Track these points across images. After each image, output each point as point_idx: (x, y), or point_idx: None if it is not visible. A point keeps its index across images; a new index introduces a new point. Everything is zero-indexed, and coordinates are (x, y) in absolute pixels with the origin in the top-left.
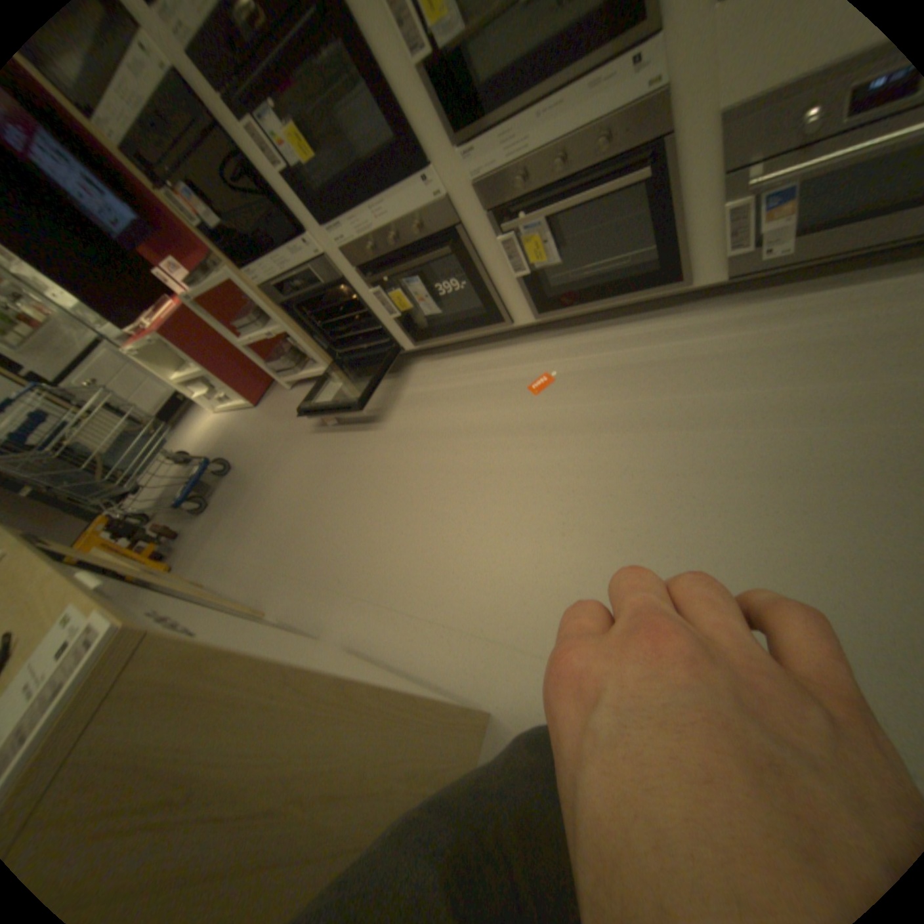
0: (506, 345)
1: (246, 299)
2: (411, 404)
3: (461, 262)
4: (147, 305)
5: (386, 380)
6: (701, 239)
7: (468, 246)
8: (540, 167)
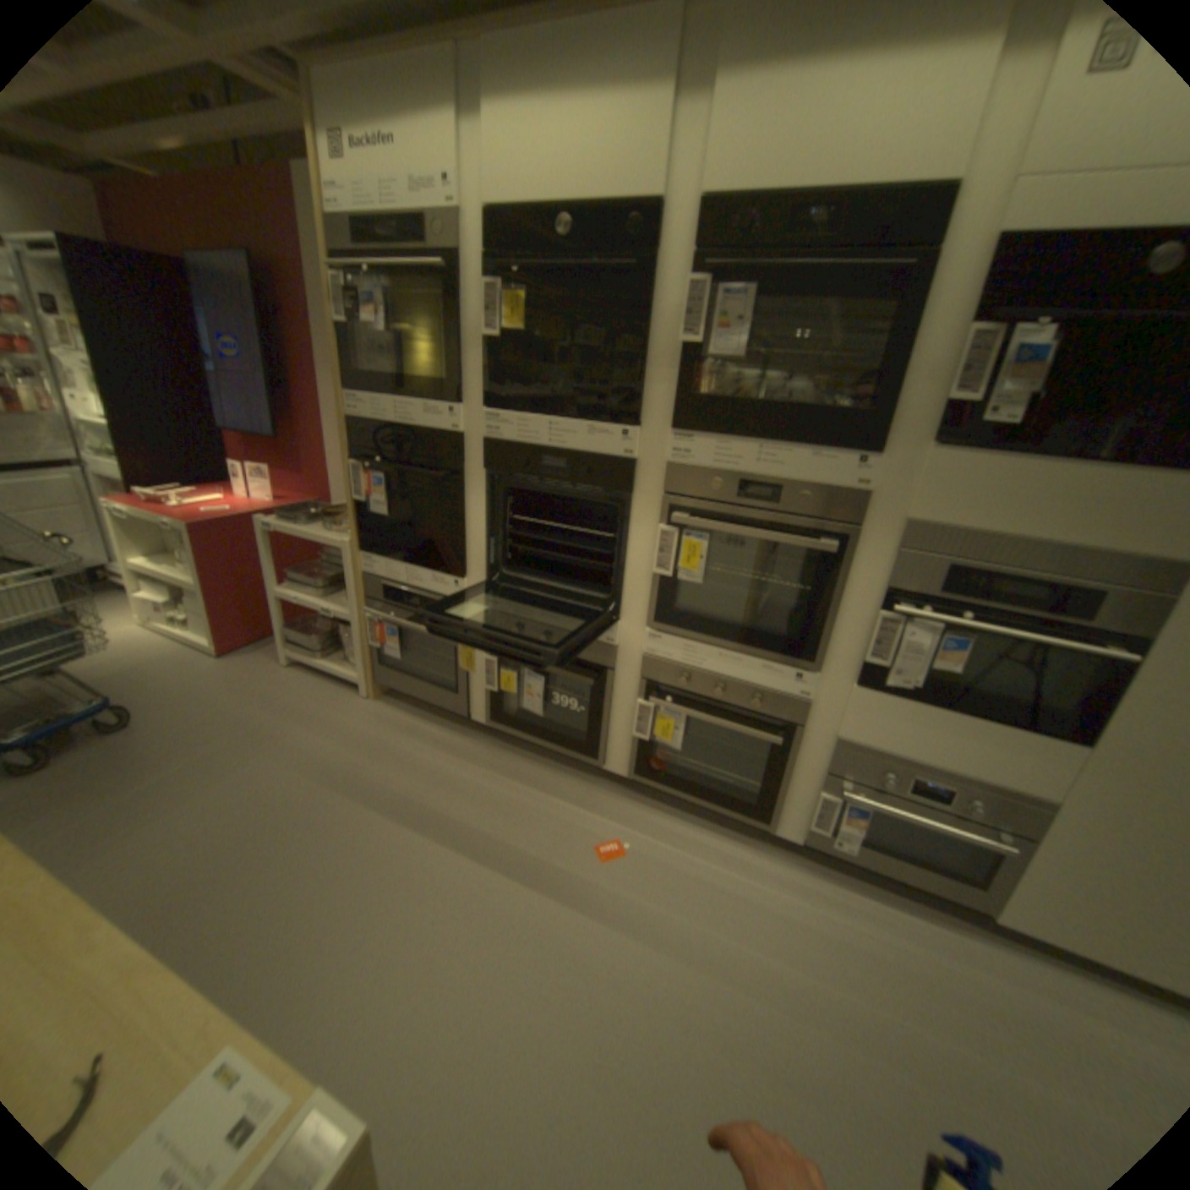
0: (582, 781)
1: (323, 561)
2: (448, 789)
3: (592, 695)
4: (181, 477)
5: (426, 738)
6: (793, 806)
7: (608, 690)
8: (702, 684)
